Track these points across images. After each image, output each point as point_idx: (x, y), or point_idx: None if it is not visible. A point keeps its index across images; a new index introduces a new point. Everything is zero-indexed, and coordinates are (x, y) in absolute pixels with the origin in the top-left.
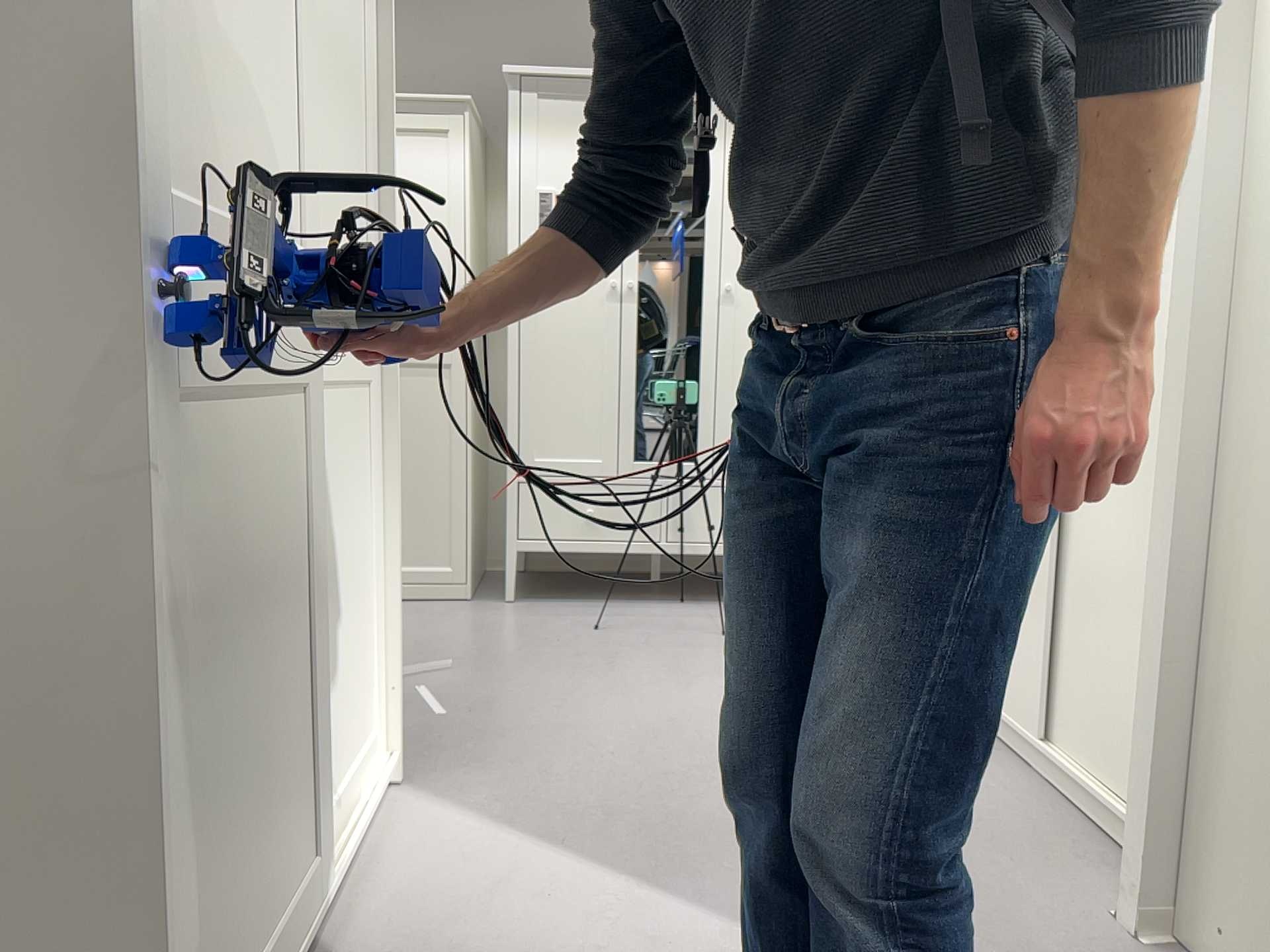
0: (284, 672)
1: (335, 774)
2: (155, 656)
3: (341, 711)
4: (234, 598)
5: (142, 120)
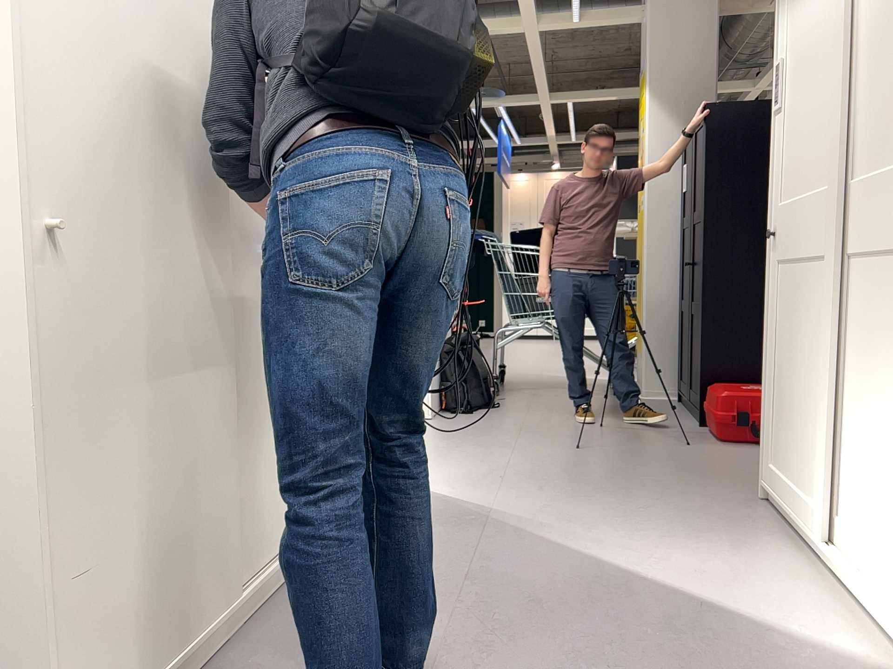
0: (807, 385)
1: (859, 522)
2: (767, 327)
3: (868, 488)
4: (790, 332)
5: (775, 185)
